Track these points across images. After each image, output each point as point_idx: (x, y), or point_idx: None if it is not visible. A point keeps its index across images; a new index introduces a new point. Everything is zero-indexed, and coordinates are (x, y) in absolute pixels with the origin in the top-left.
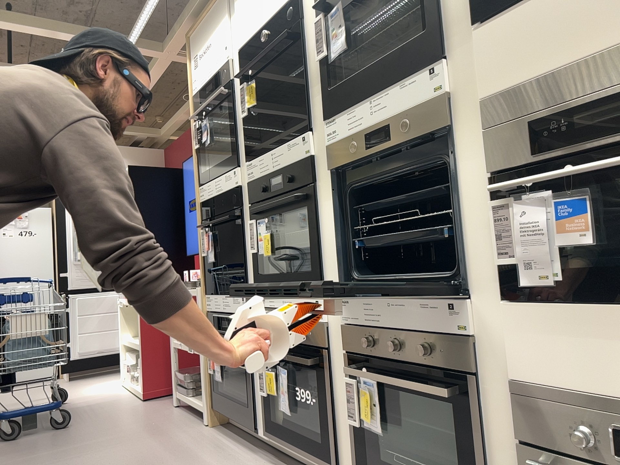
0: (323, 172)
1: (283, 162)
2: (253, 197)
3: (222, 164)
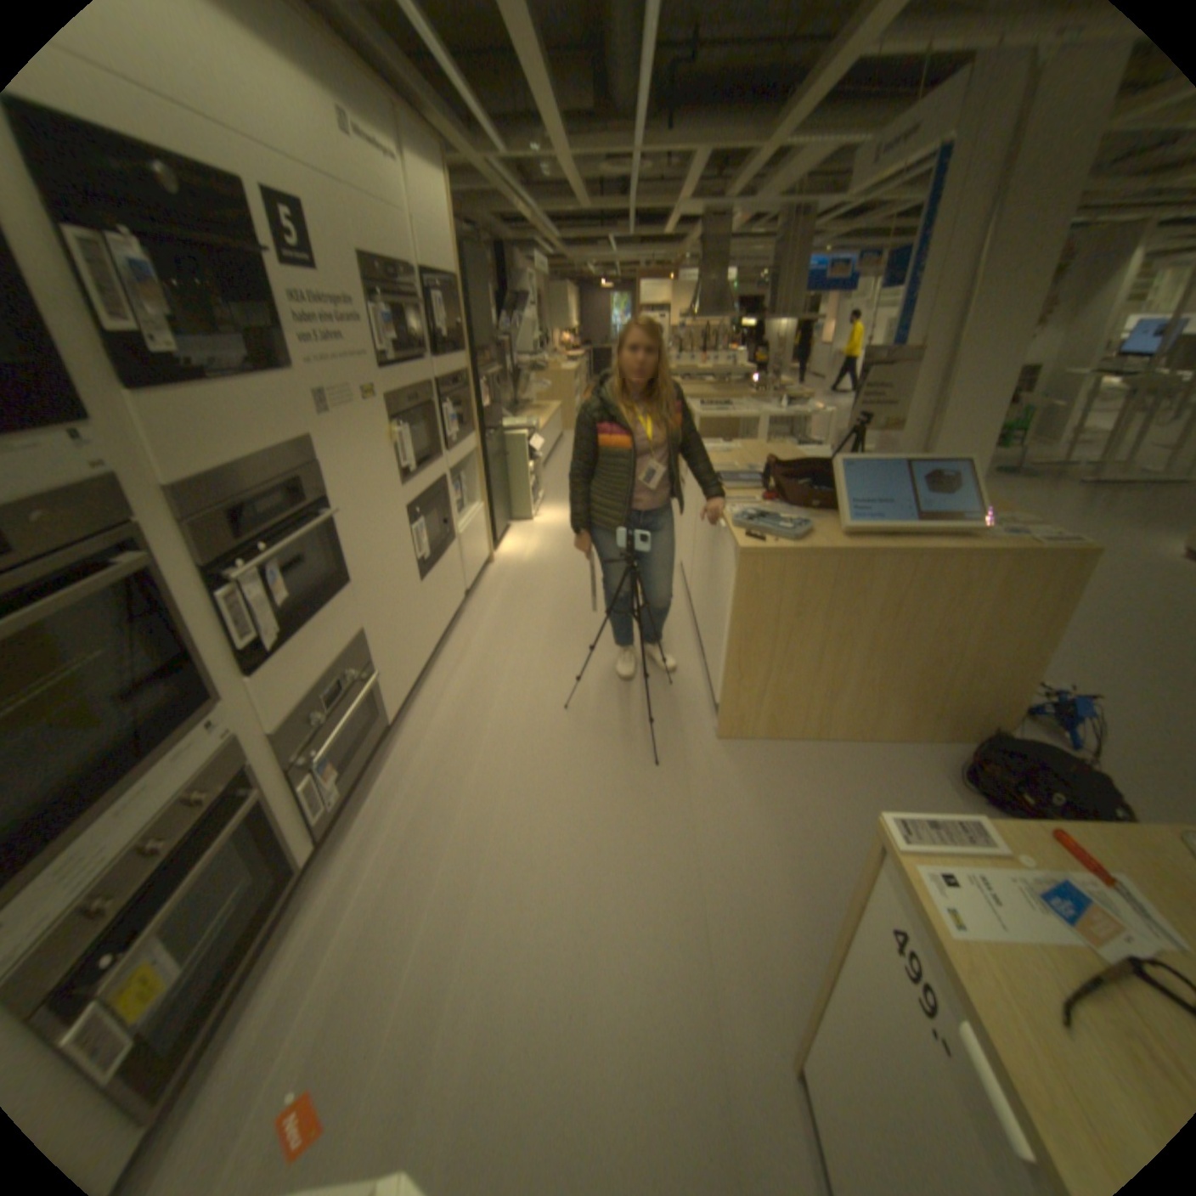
0: None
1: None
2: None
3: None
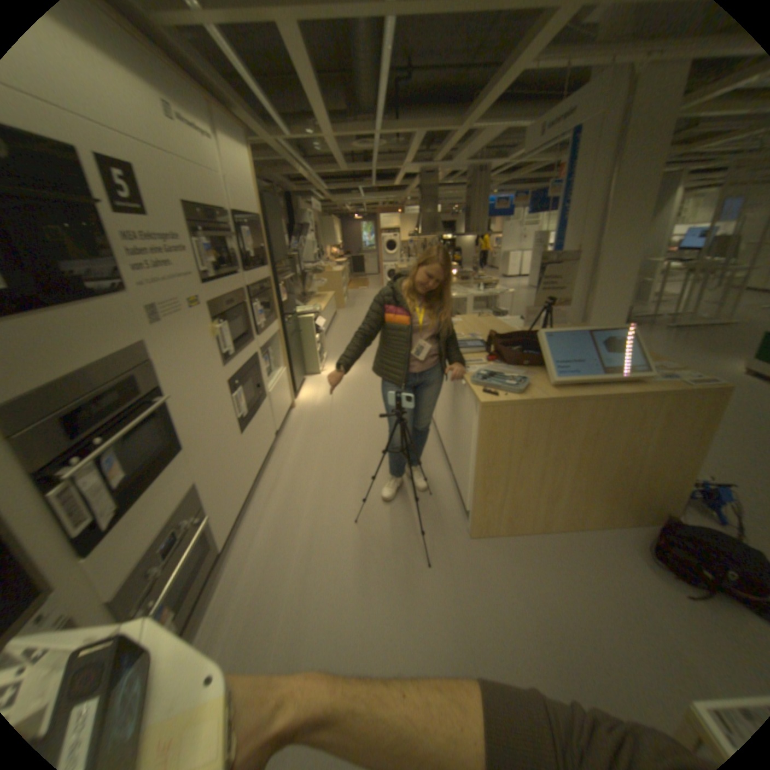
0: None
1: None
2: None
3: None
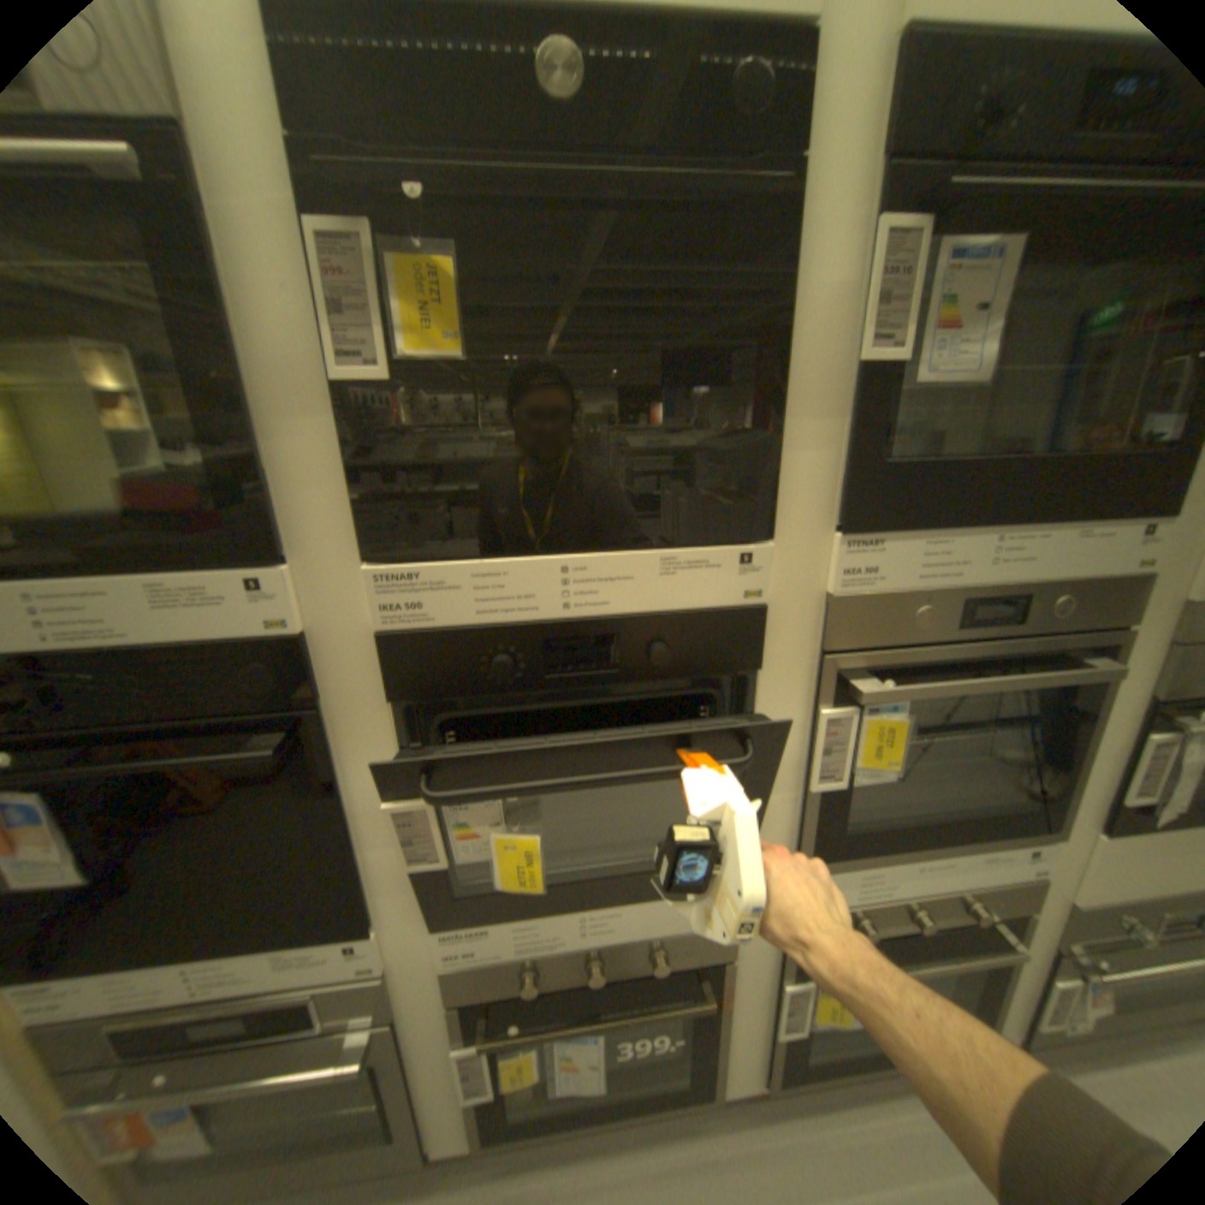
0: (793, 645)
1: (636, 603)
2: (429, 680)
3: (114, 528)
